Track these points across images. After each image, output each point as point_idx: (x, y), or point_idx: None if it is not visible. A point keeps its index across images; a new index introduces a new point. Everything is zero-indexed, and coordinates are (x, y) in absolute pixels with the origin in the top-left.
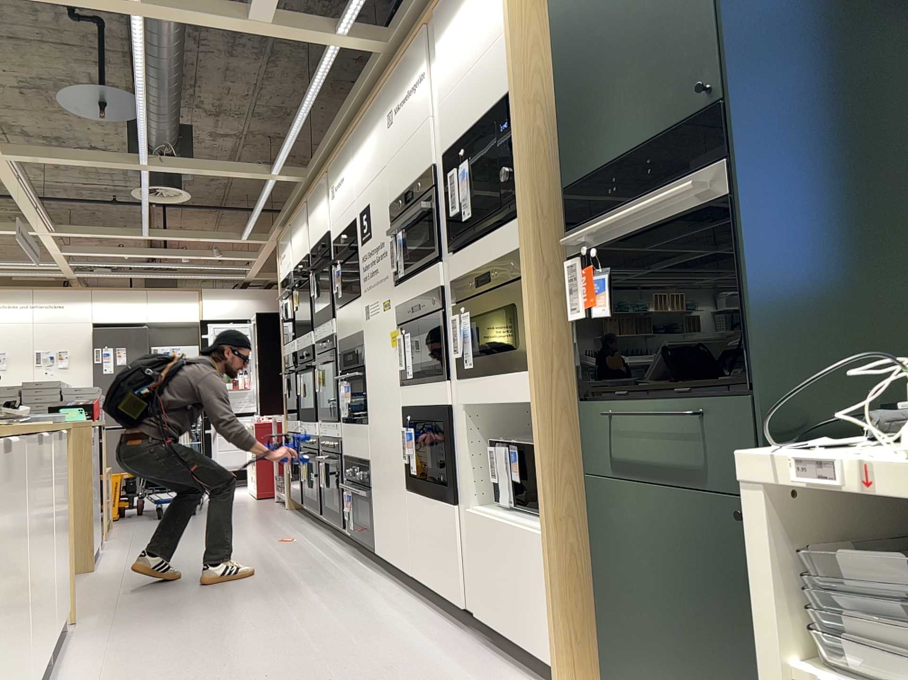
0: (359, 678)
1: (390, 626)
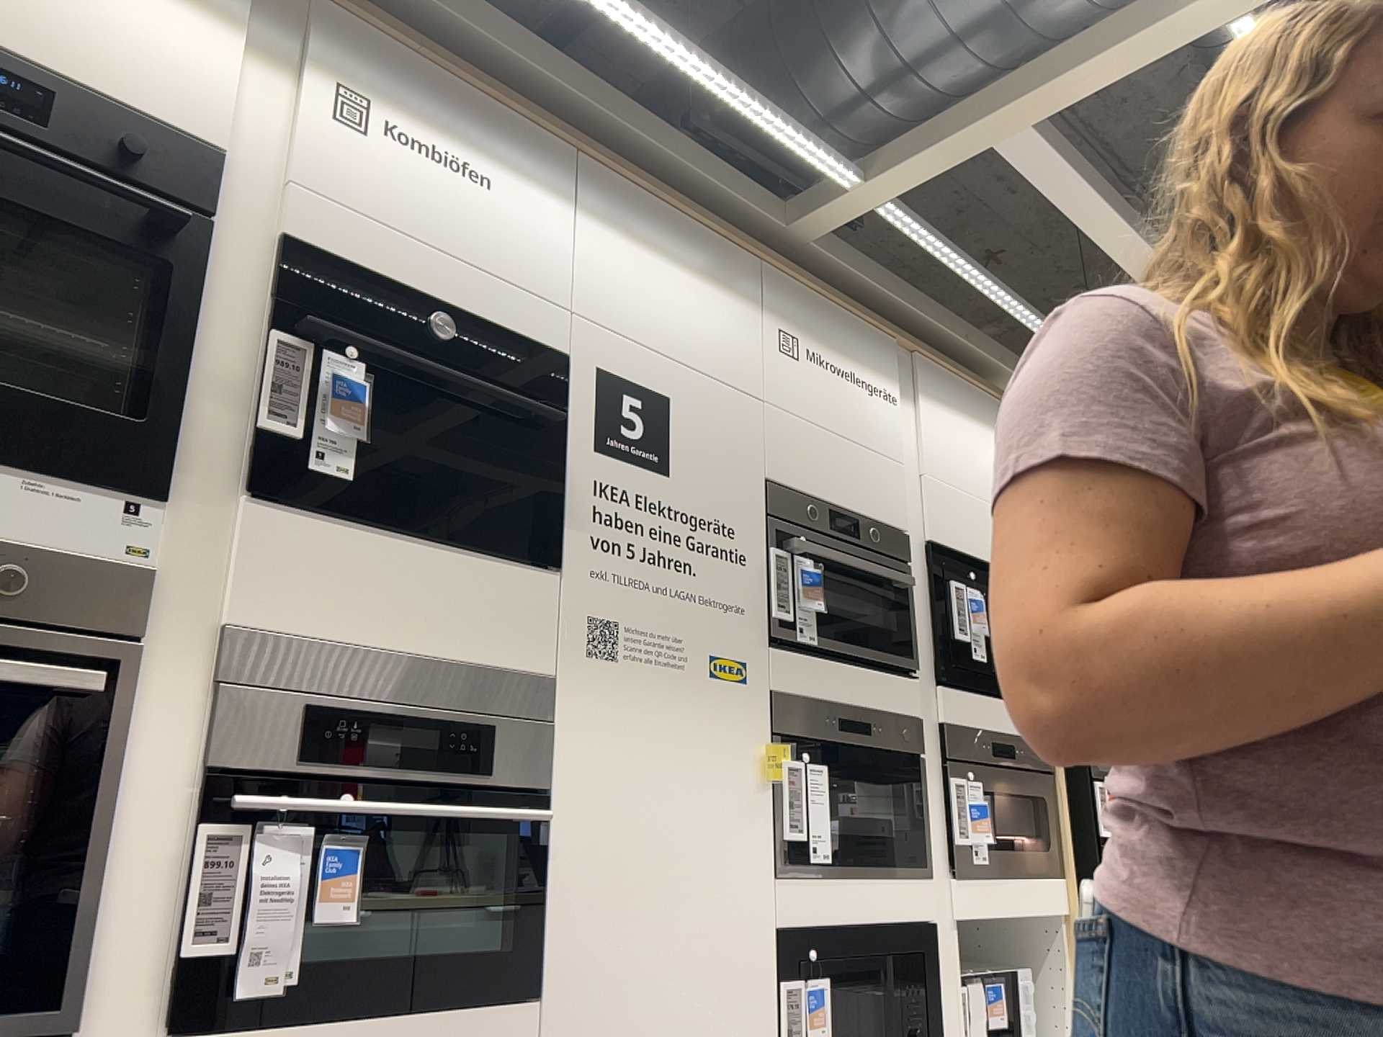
0: None
1: None
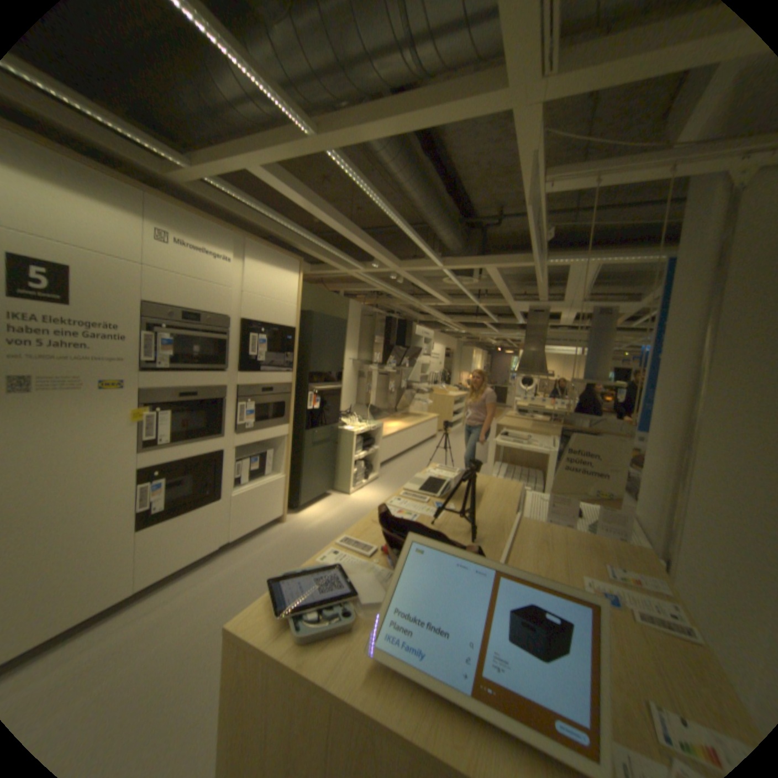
0: (276, 571)
1: (200, 593)
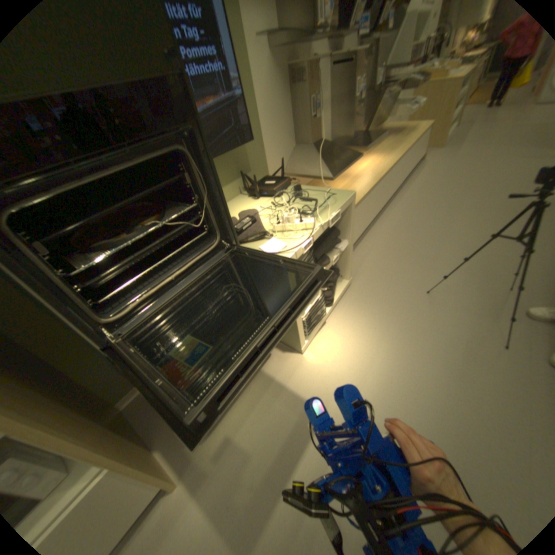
0: None
1: None
